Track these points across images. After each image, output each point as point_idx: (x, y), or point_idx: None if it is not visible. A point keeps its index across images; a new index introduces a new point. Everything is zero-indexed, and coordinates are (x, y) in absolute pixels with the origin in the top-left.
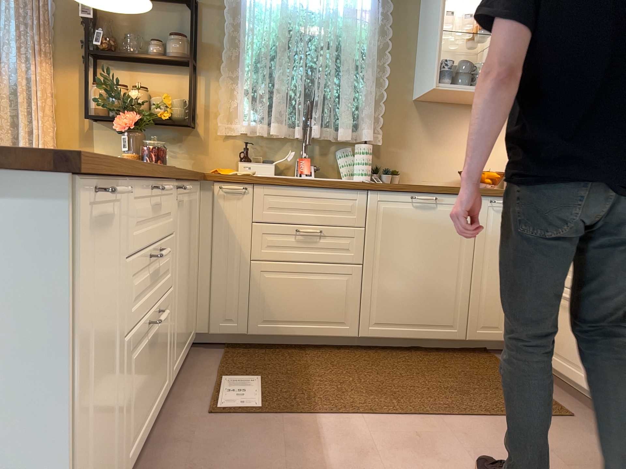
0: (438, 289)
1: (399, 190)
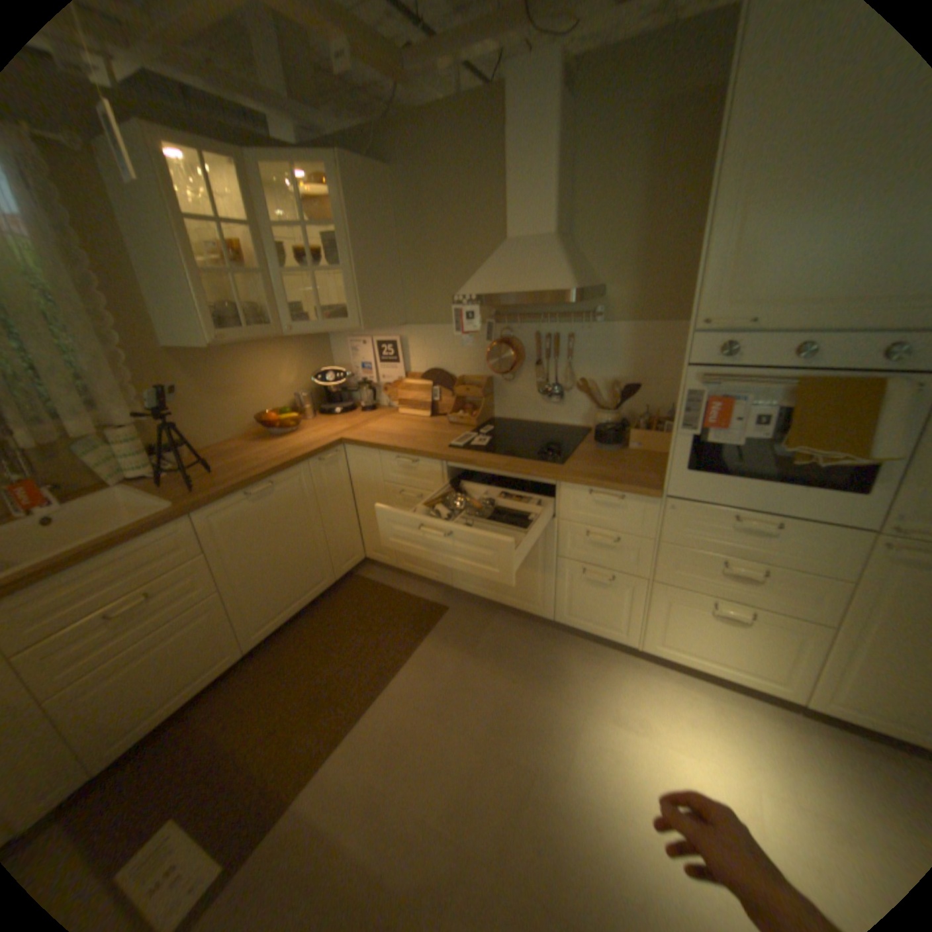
0: (301, 561)
1: (227, 497)
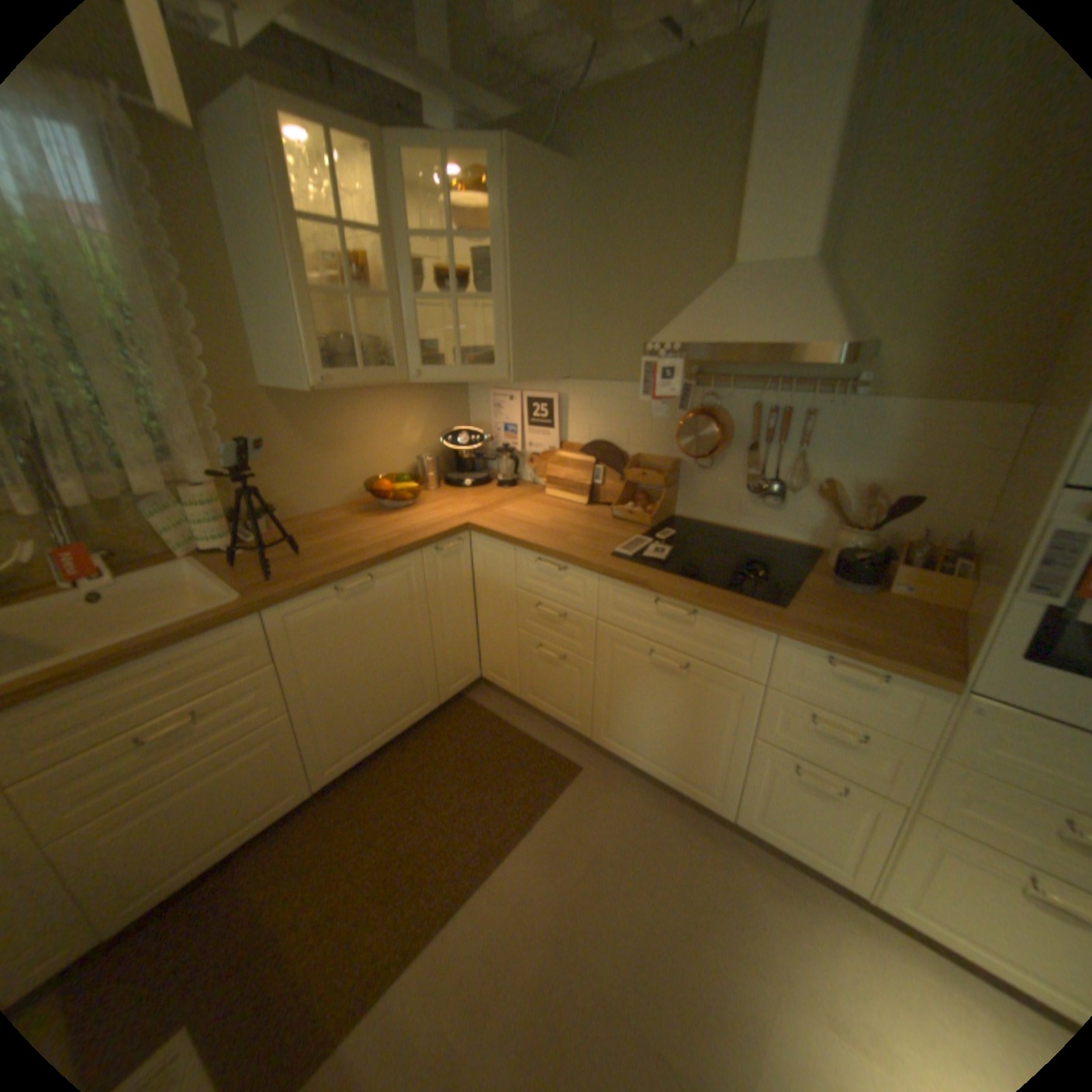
0: (400, 678)
1: (313, 592)
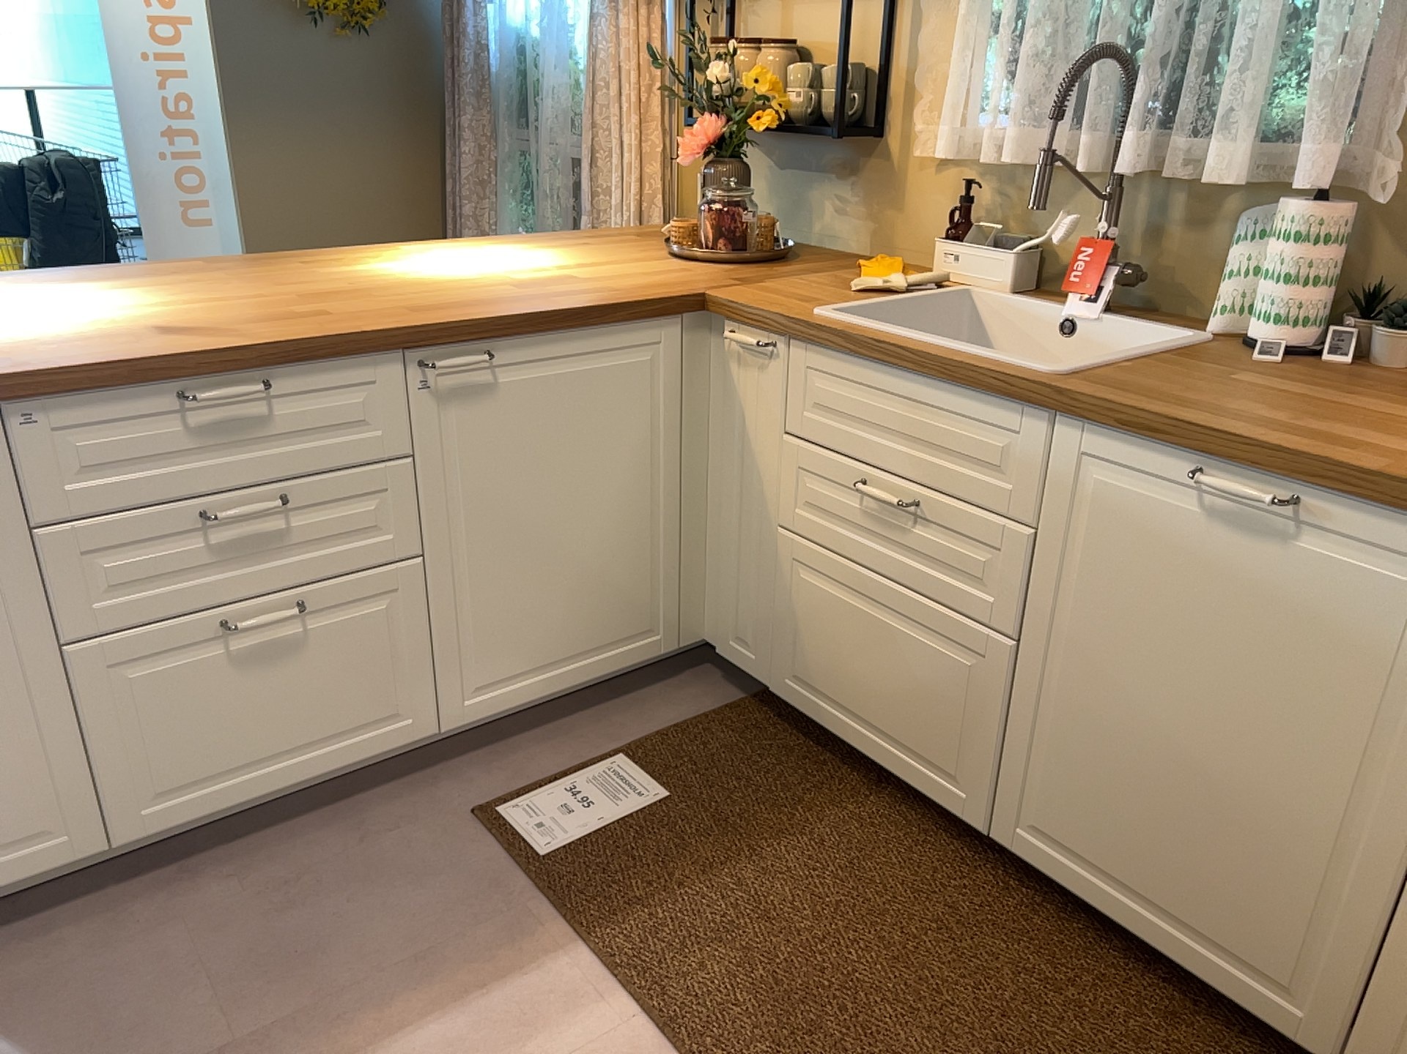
0: (1251, 840)
1: (1144, 436)
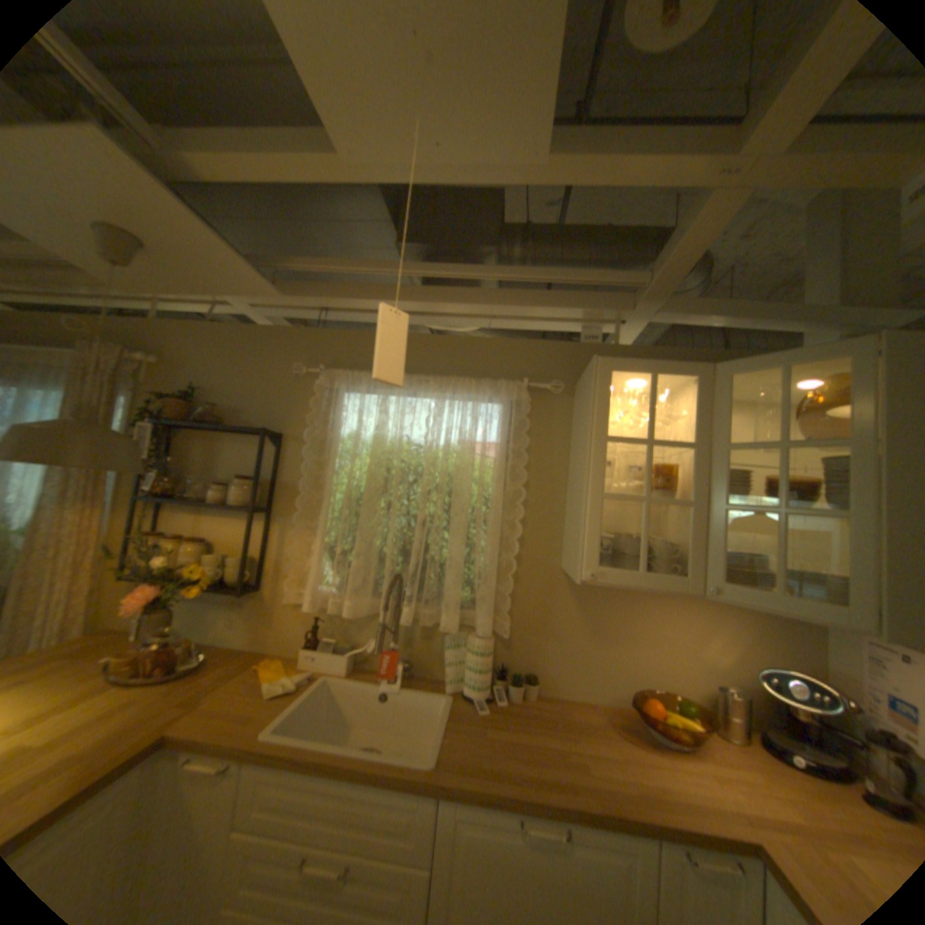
0: None
1: (495, 810)
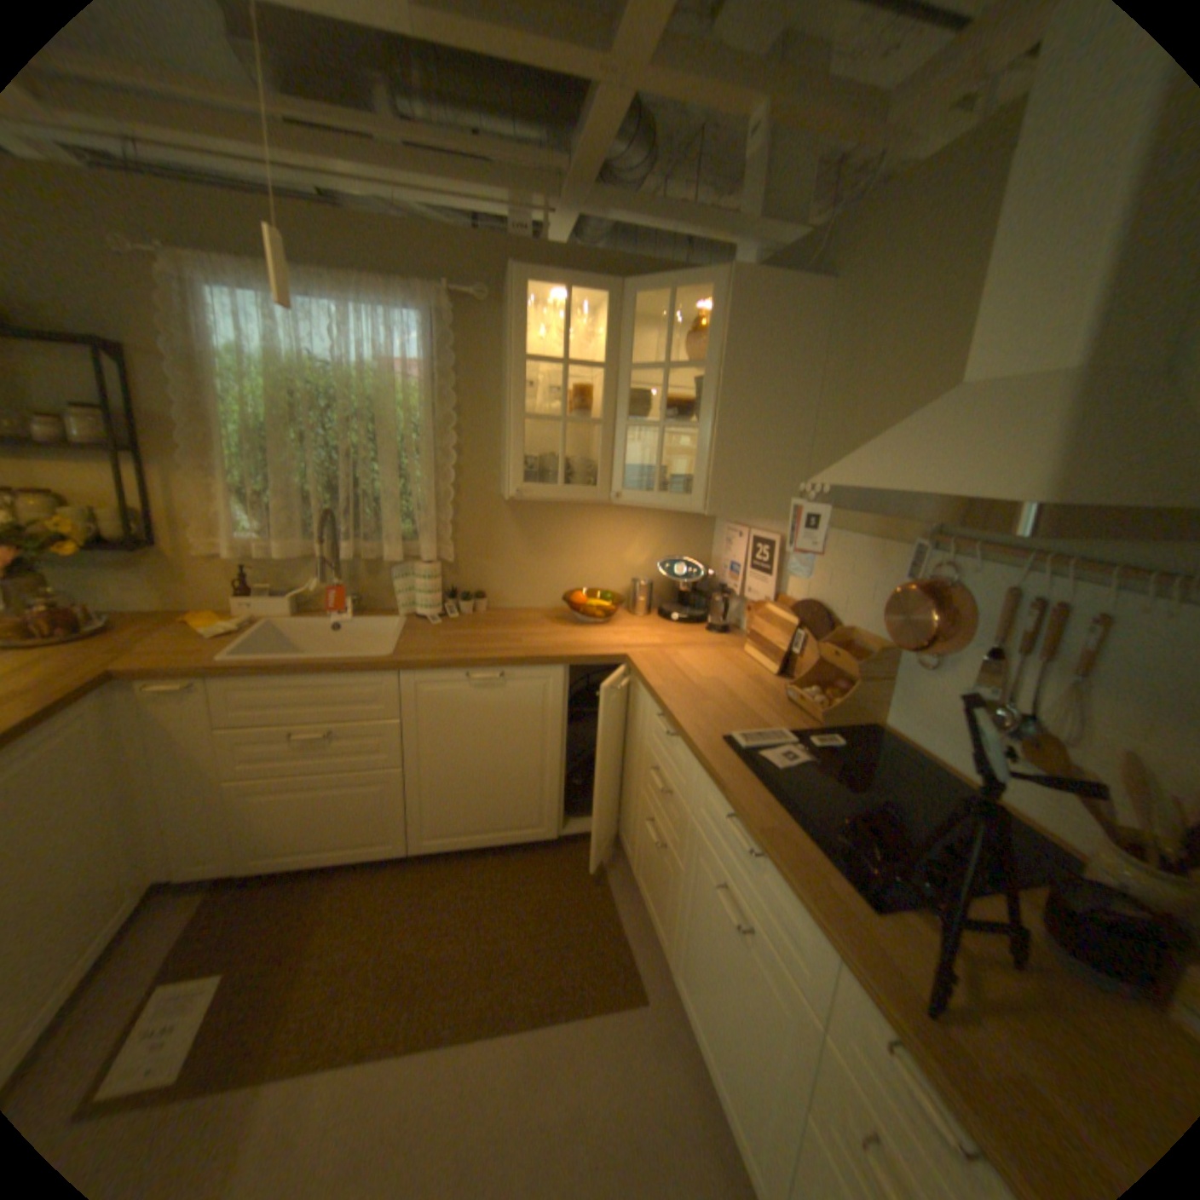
0: (515, 787)
1: (444, 669)
